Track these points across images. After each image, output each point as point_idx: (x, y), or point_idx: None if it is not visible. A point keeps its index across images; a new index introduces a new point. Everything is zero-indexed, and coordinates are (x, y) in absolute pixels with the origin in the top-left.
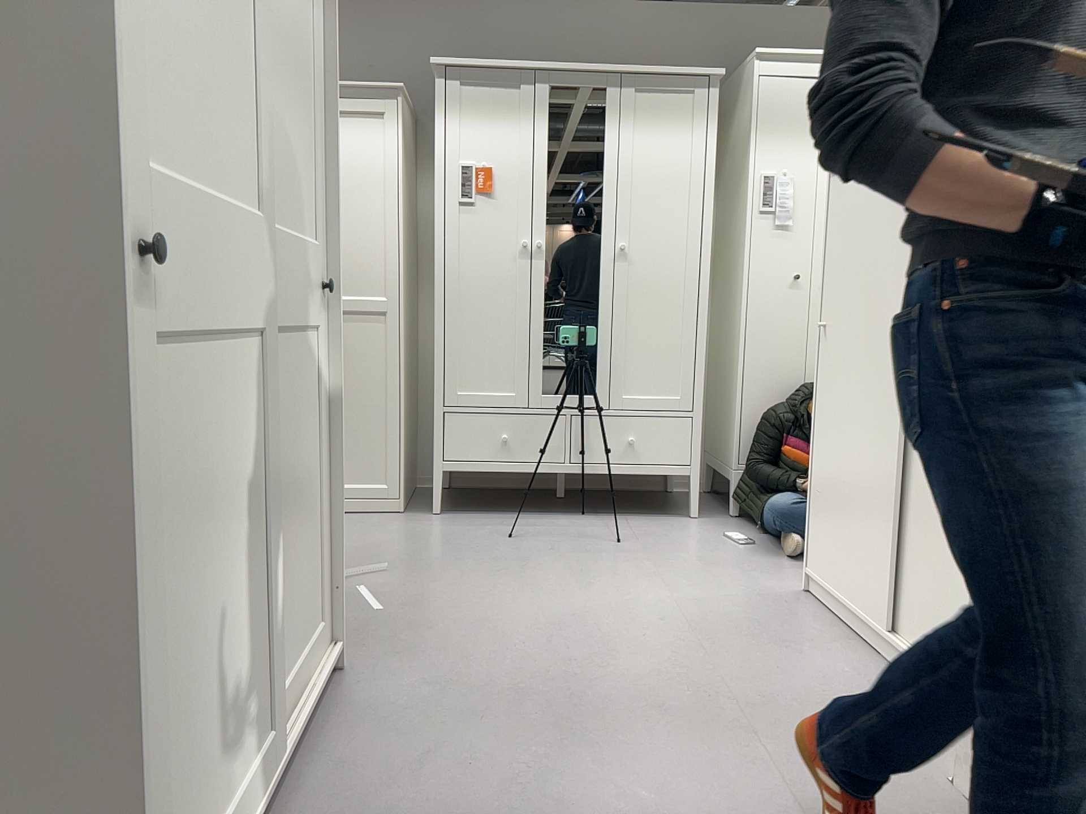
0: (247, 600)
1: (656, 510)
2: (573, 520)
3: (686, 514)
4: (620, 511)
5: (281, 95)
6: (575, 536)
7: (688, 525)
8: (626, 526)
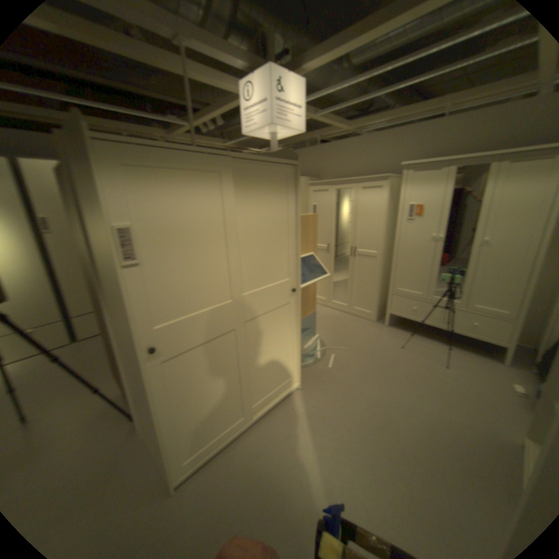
0: (232, 390)
1: (488, 354)
2: (439, 347)
3: (504, 362)
4: (467, 349)
5: (264, 249)
6: (431, 357)
7: (498, 370)
8: (461, 359)
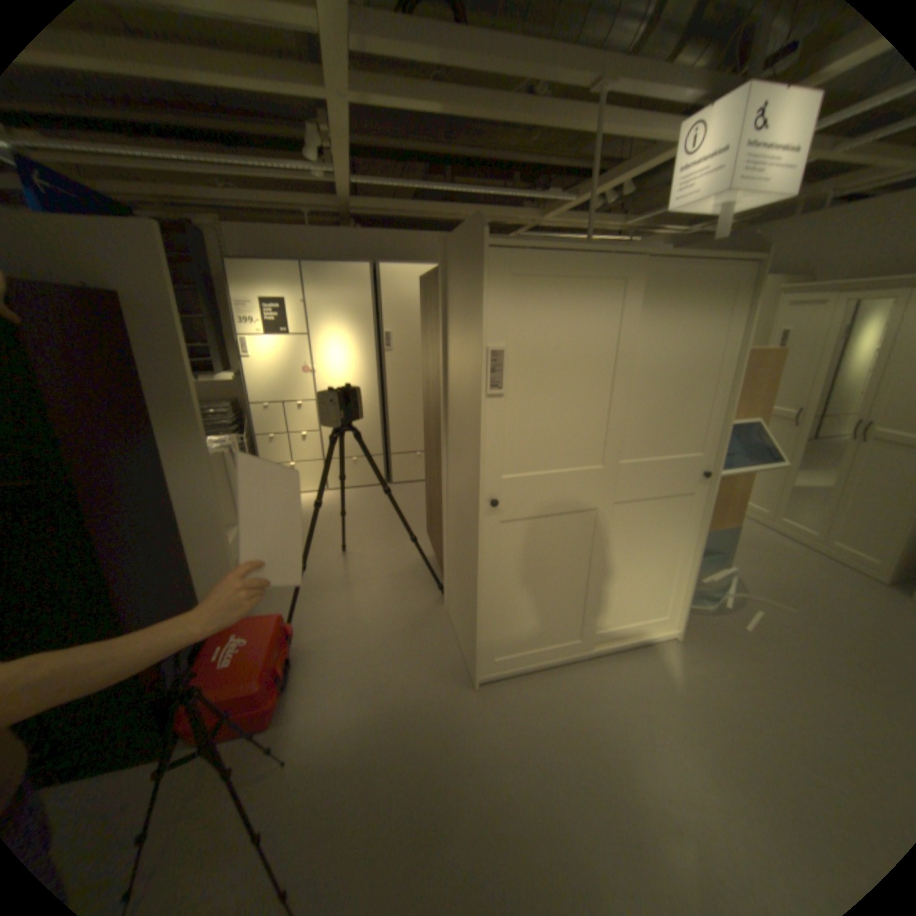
0: (572, 595)
1: None
2: None
3: None
4: None
5: (667, 398)
6: None
7: None
8: None
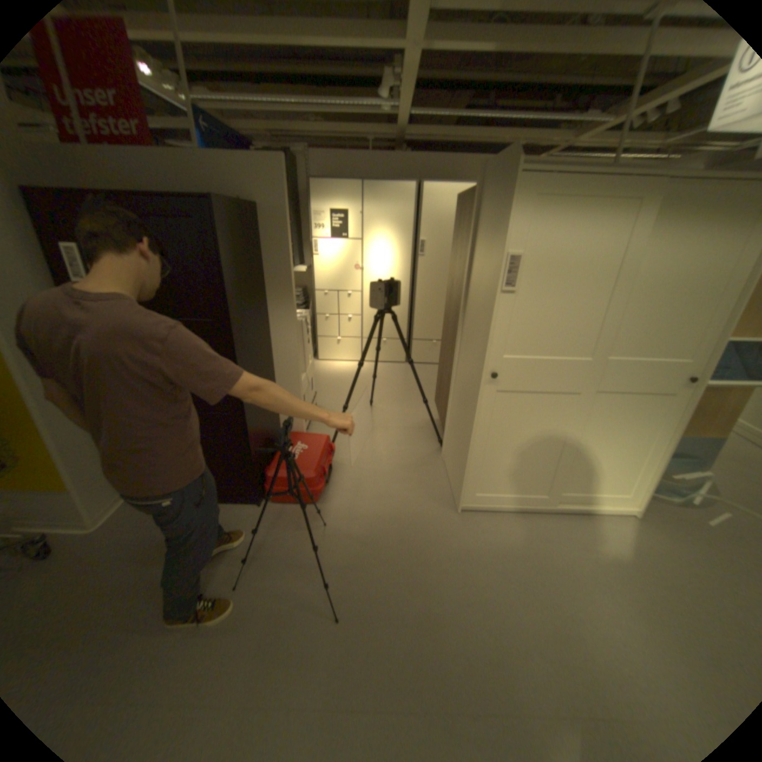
0: (547, 459)
1: None
2: None
3: None
4: None
5: (666, 307)
6: None
7: None
8: None
